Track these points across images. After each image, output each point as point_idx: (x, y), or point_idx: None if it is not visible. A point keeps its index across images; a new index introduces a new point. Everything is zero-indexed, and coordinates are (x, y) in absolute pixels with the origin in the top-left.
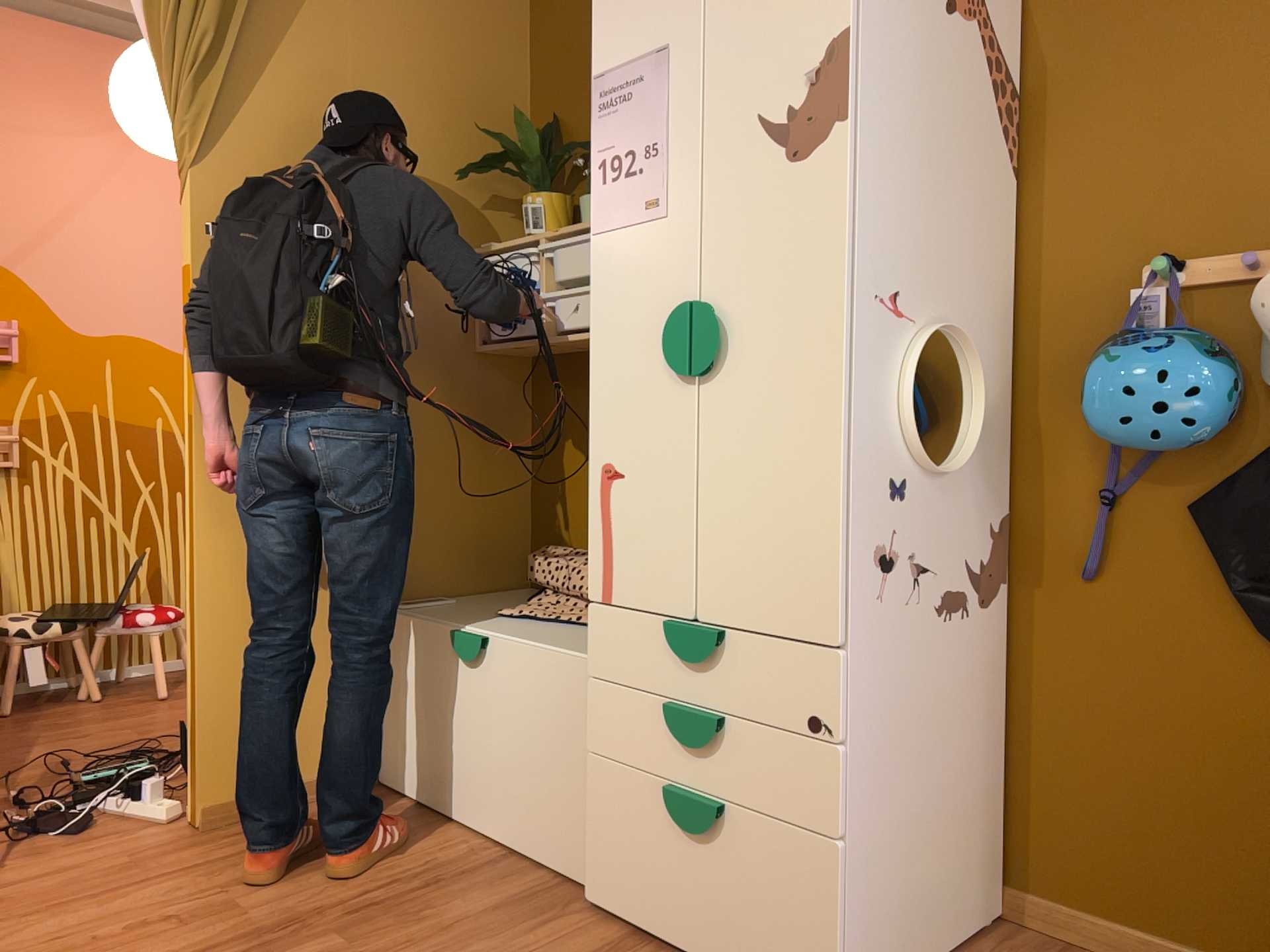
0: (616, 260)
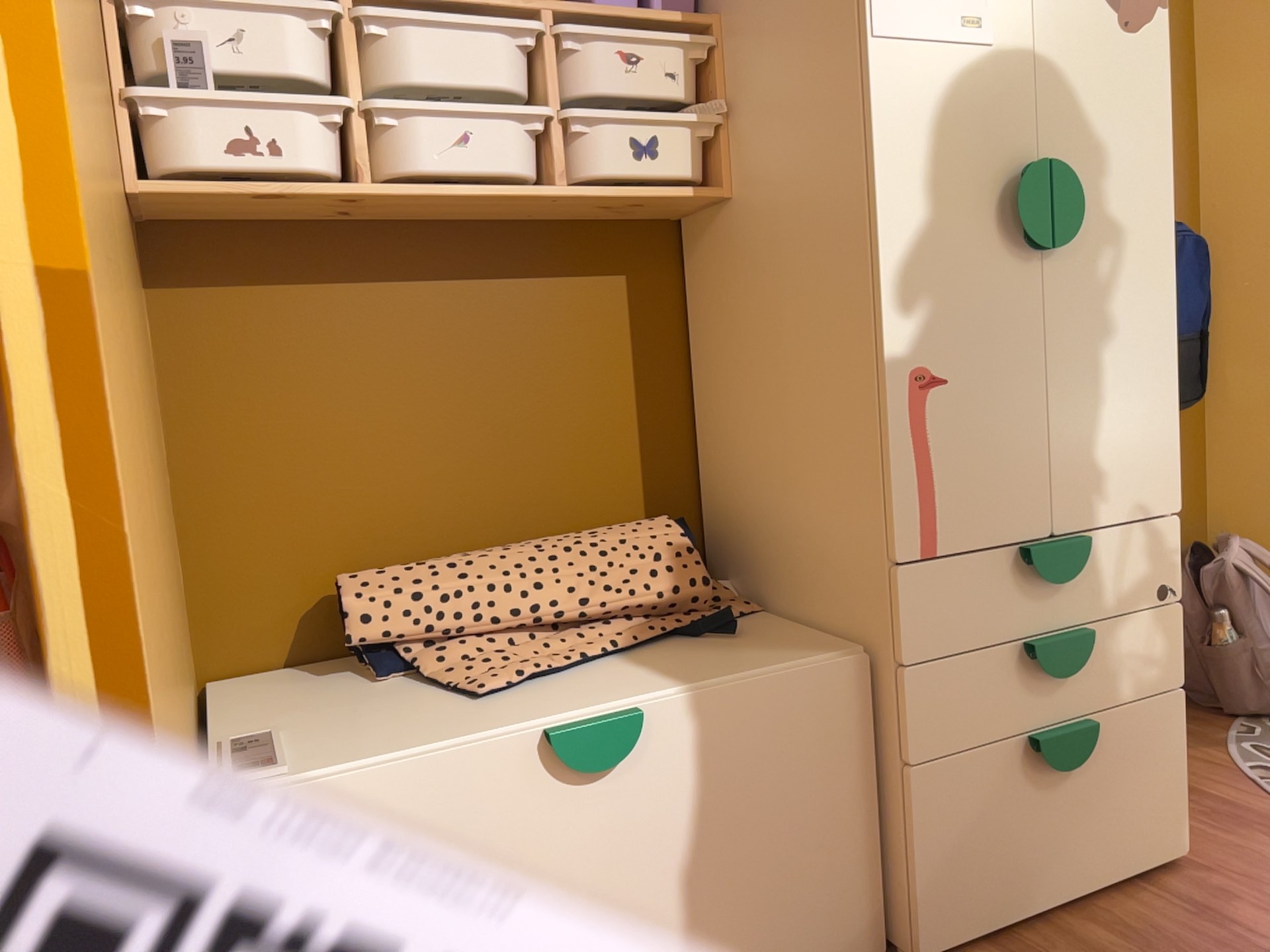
0: (920, 86)
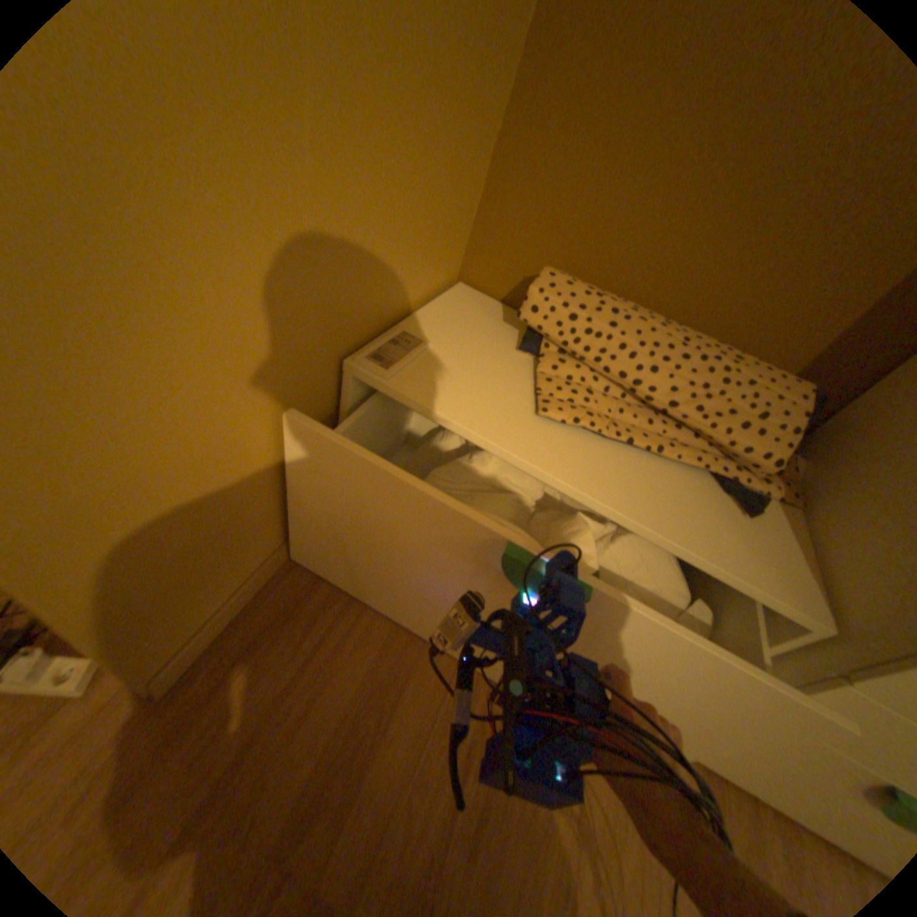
0: None
